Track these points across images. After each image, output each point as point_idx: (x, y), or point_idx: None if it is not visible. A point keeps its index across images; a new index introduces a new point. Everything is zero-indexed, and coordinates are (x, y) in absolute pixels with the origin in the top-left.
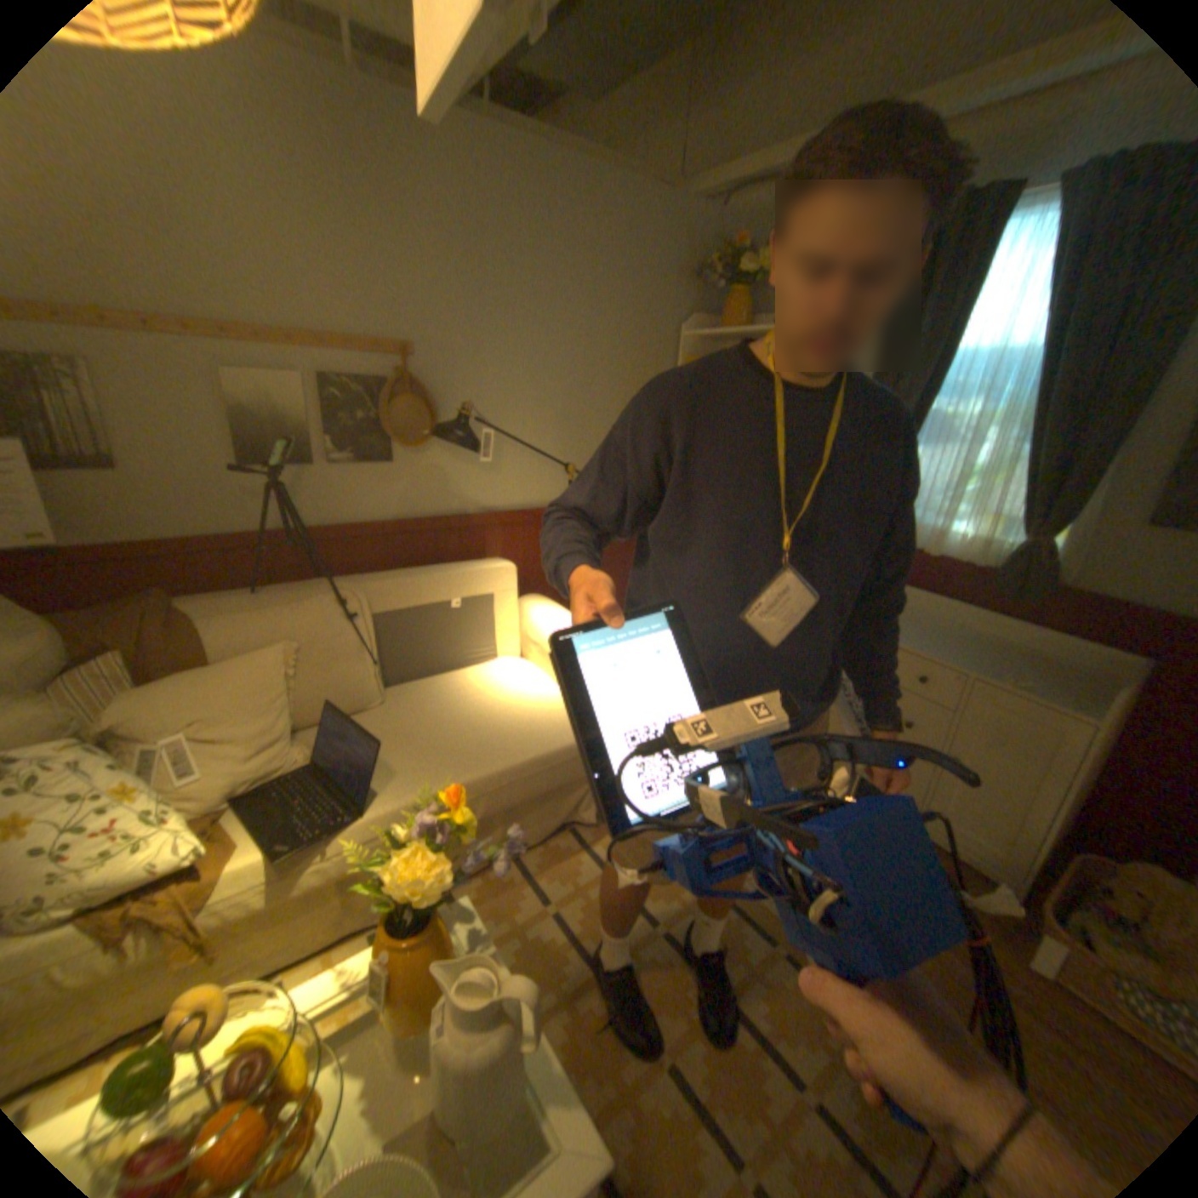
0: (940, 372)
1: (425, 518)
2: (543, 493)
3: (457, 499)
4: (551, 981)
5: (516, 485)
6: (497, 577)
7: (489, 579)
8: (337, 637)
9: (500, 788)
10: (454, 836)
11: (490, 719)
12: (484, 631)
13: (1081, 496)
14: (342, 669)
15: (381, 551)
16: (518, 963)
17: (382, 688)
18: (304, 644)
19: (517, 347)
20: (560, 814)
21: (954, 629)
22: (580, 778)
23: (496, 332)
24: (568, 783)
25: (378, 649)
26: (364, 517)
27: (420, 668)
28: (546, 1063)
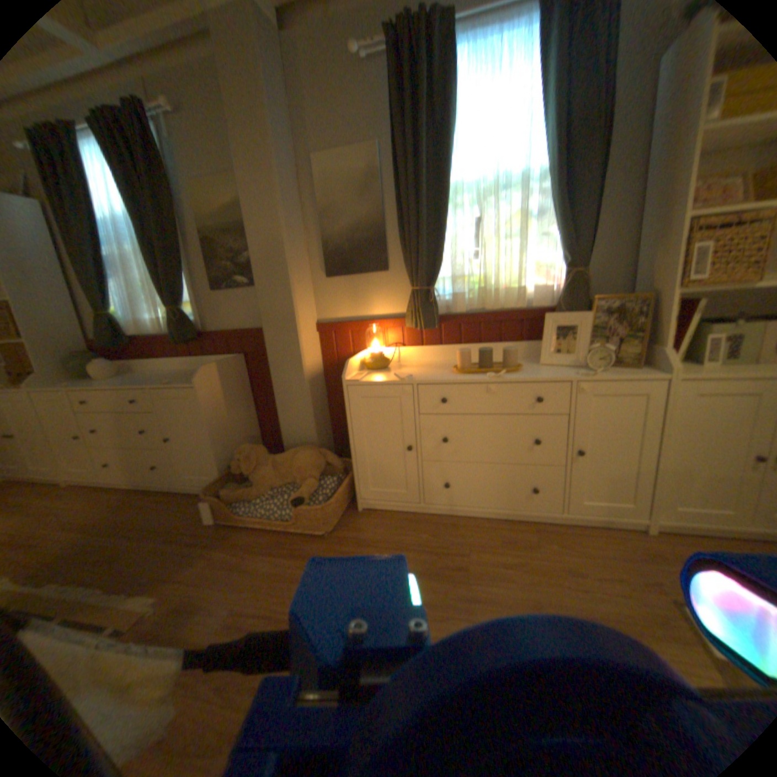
0: (98, 231)
1: None
2: None
3: None
4: None
5: None
6: None
7: None
8: None
9: None
10: None
11: None
12: None
13: (174, 282)
14: None
15: None
16: None
17: None
18: None
19: None
20: None
21: (172, 373)
22: None
23: None
24: None
25: None
26: None
27: None
28: None
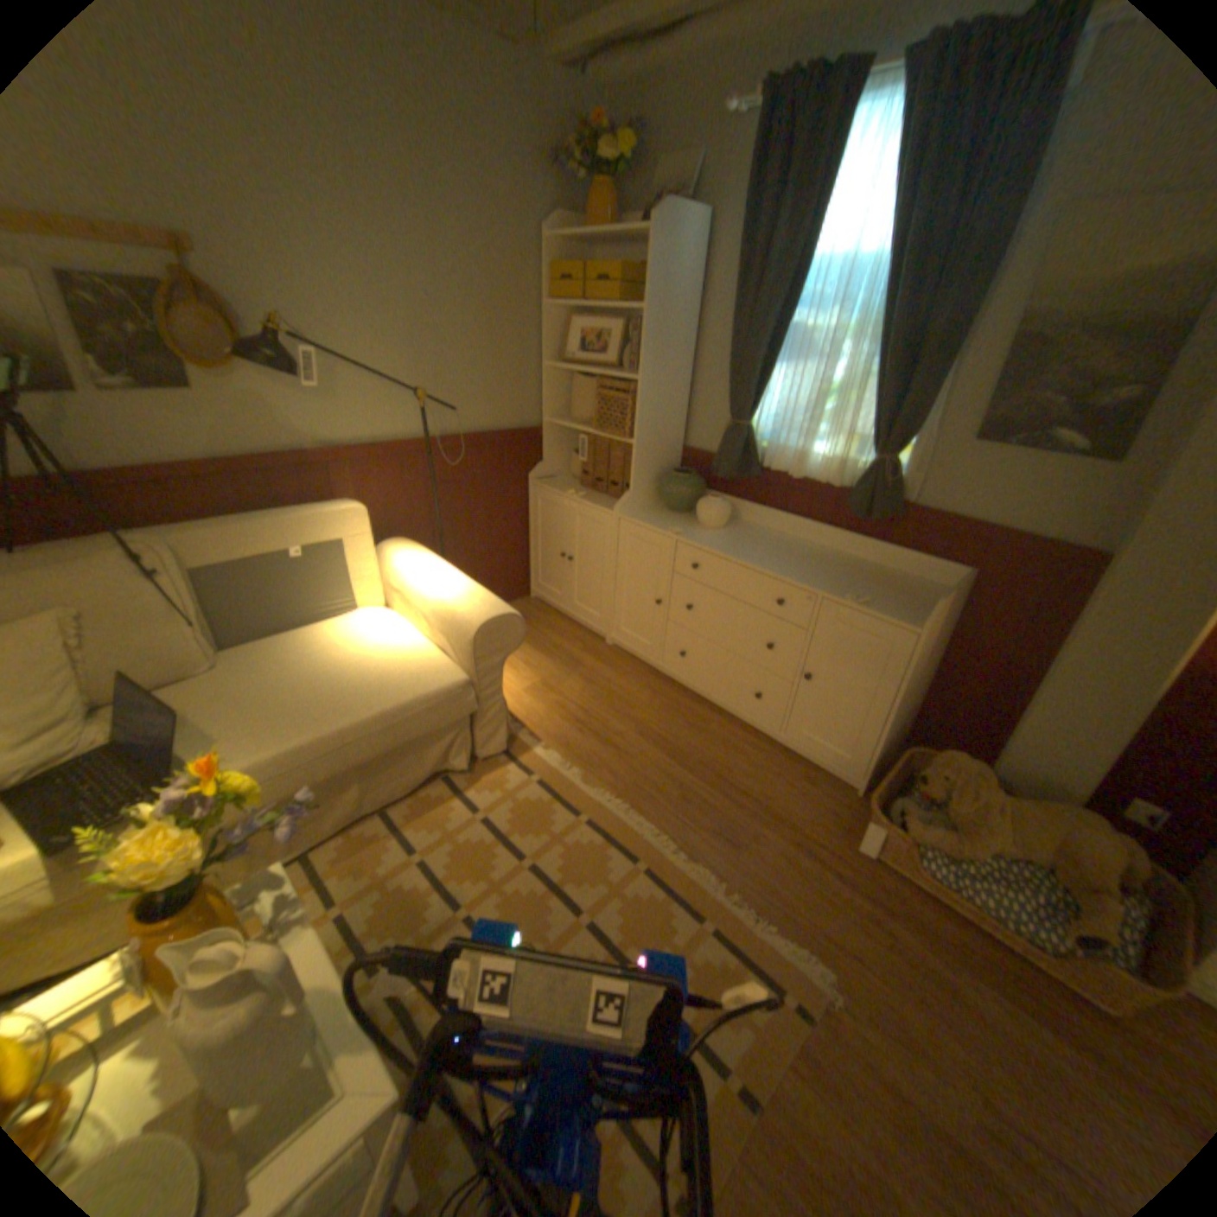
0: (800, 280)
1: (249, 455)
2: (397, 424)
3: (287, 432)
4: (409, 926)
5: (362, 414)
6: (335, 520)
7: (326, 522)
8: (132, 598)
9: (342, 746)
10: (236, 806)
11: (336, 675)
12: (324, 581)
13: (920, 411)
14: (147, 634)
15: (196, 496)
16: (375, 914)
17: (208, 652)
18: (87, 609)
19: (336, 244)
20: (427, 764)
21: (816, 550)
22: (441, 727)
23: (304, 223)
24: (427, 733)
25: (196, 609)
26: (165, 456)
27: (250, 626)
28: (340, 1015)
